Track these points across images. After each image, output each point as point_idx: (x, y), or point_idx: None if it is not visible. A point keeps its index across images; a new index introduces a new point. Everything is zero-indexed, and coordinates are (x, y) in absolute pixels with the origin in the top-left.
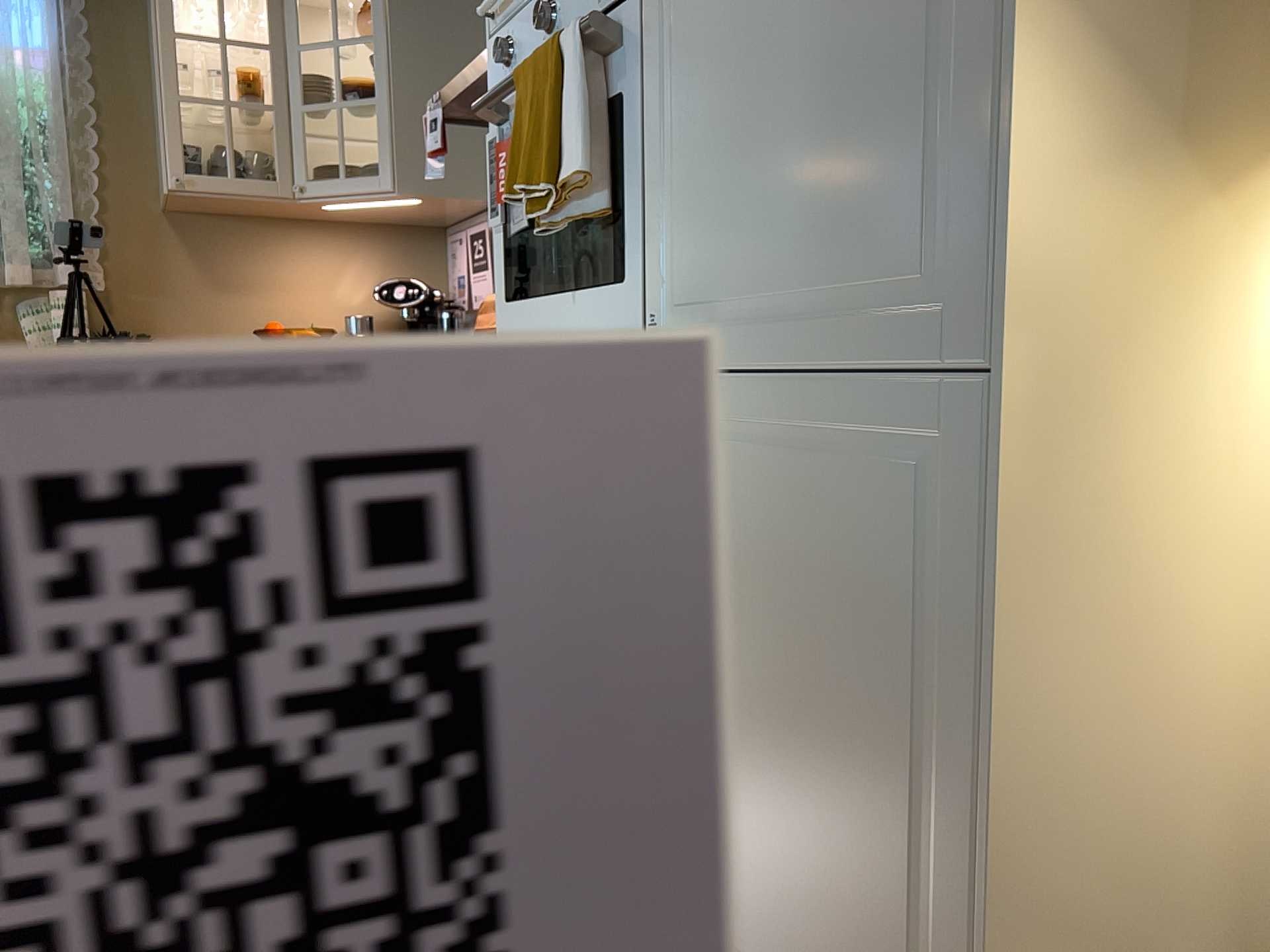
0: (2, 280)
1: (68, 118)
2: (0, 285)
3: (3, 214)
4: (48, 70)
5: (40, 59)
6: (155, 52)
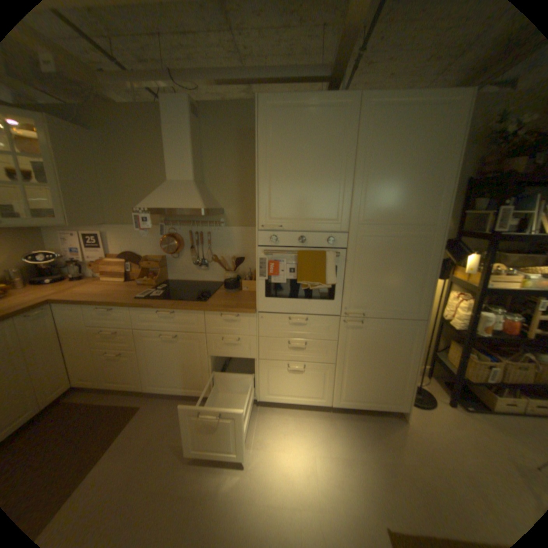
0: None
1: None
2: None
3: None
4: None
5: None
6: None
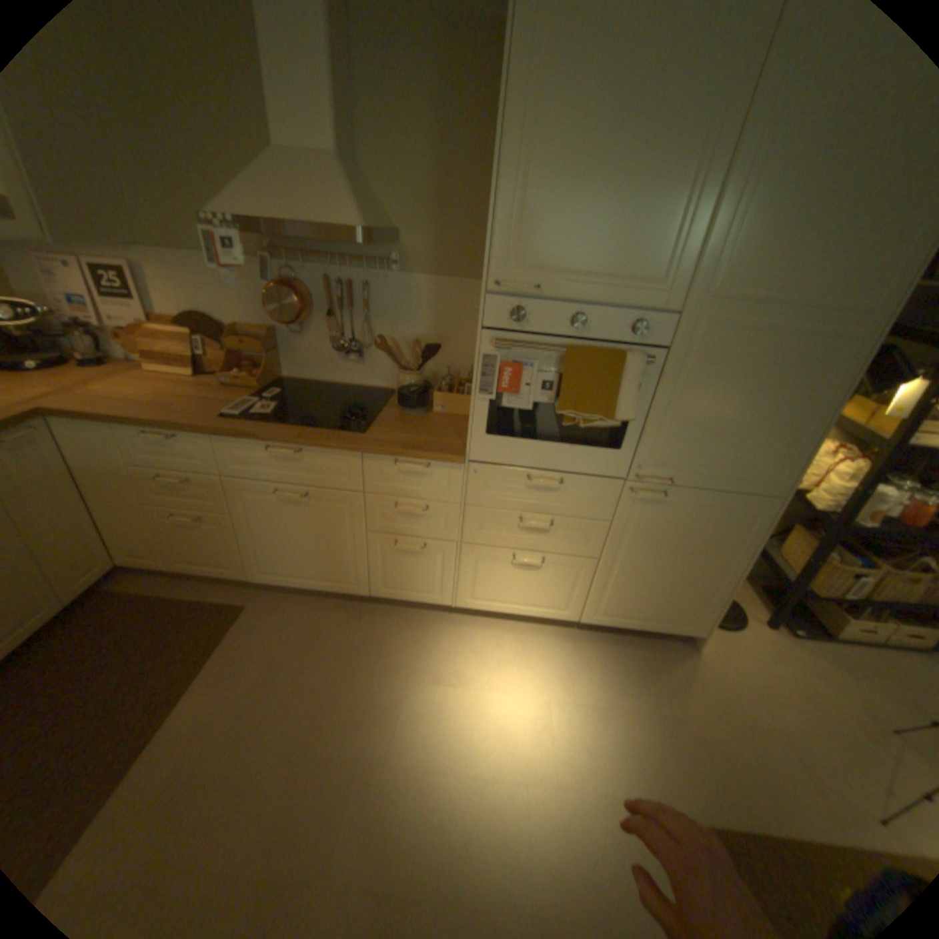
0: None
1: None
2: None
3: None
4: None
5: None
6: None
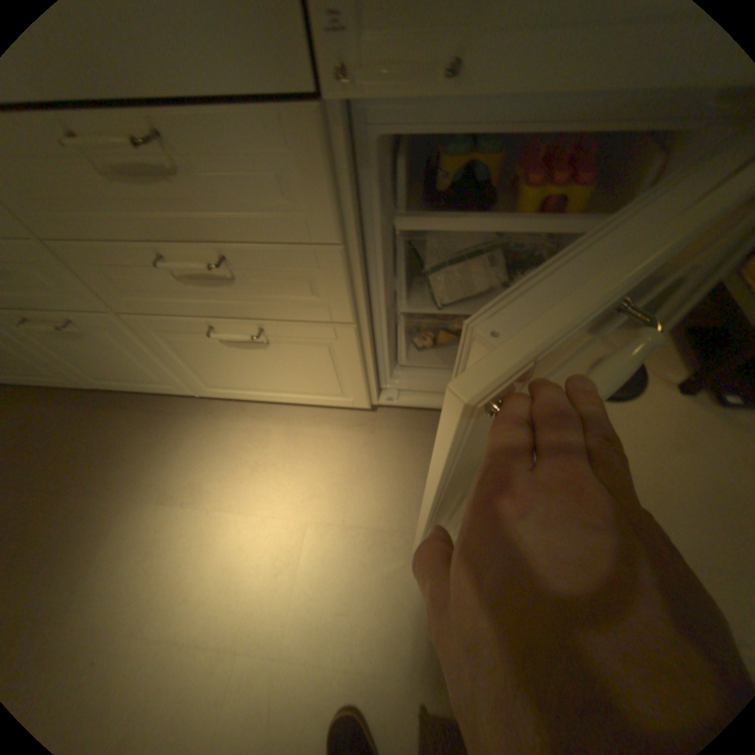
0: None
1: None
2: None
3: None
4: None
5: None
6: None
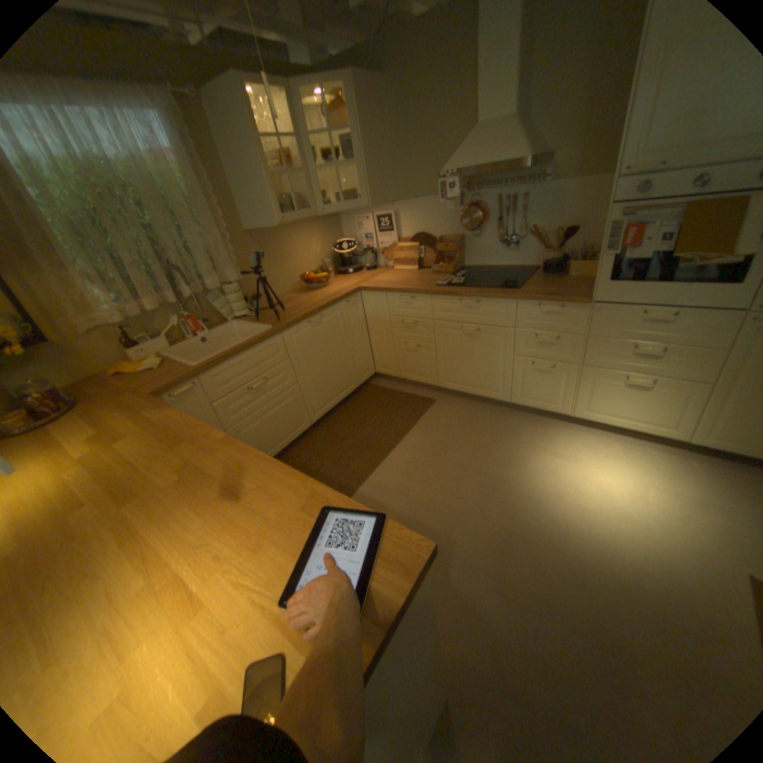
0: (198, 288)
1: (195, 190)
2: (200, 291)
3: (185, 253)
4: (179, 163)
5: (170, 156)
6: (222, 141)
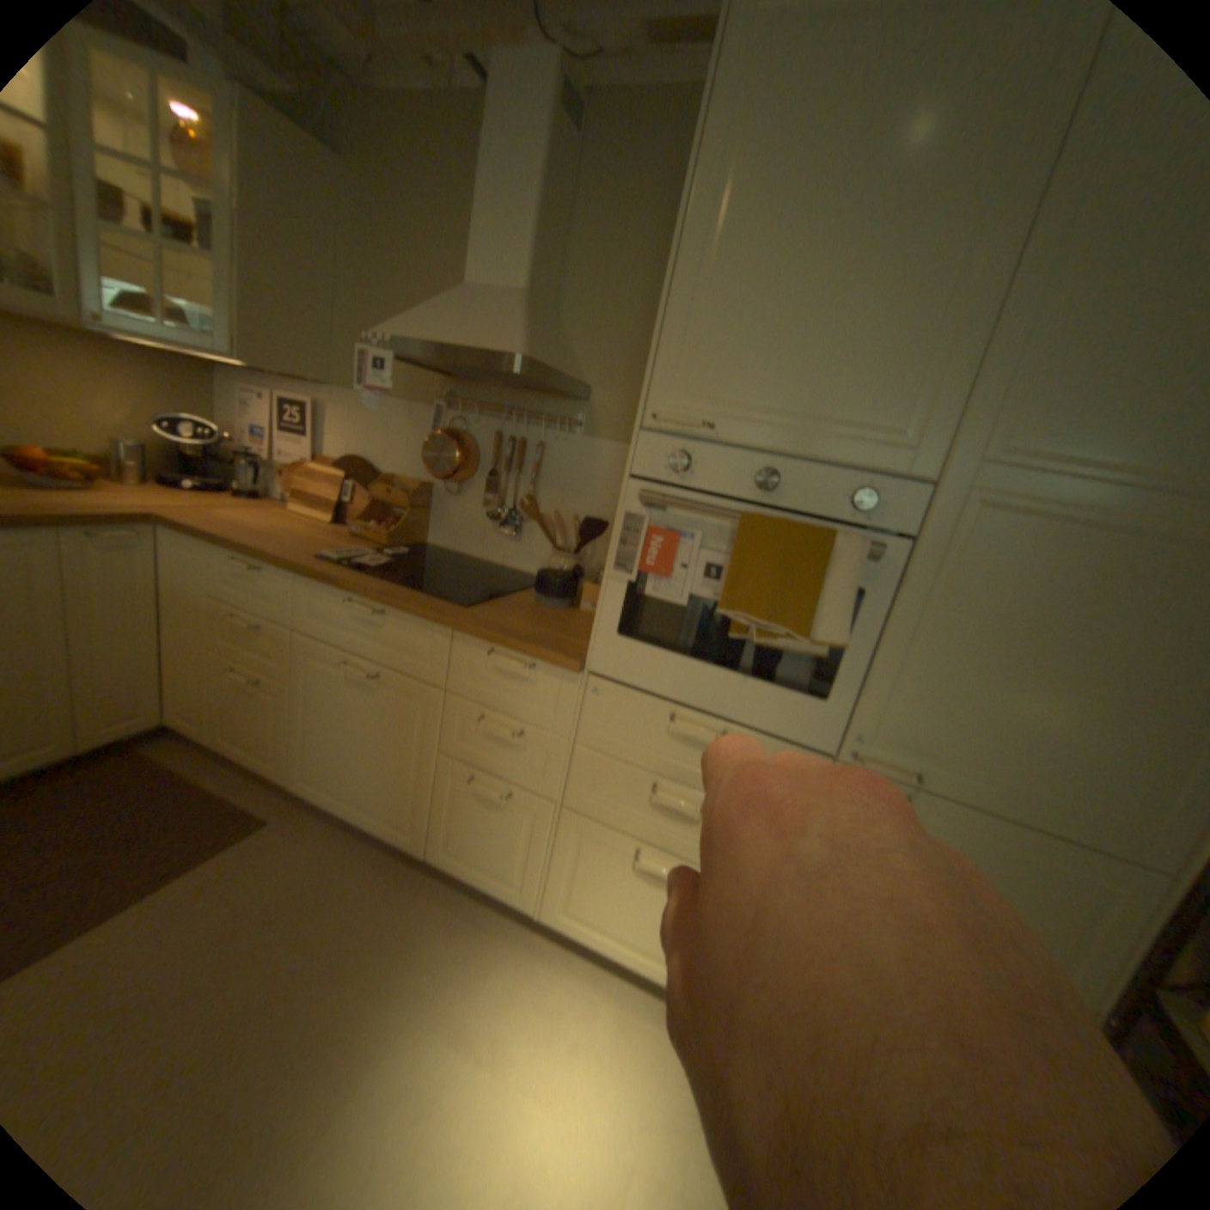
0: None
1: None
2: None
3: None
4: None
5: None
6: None
